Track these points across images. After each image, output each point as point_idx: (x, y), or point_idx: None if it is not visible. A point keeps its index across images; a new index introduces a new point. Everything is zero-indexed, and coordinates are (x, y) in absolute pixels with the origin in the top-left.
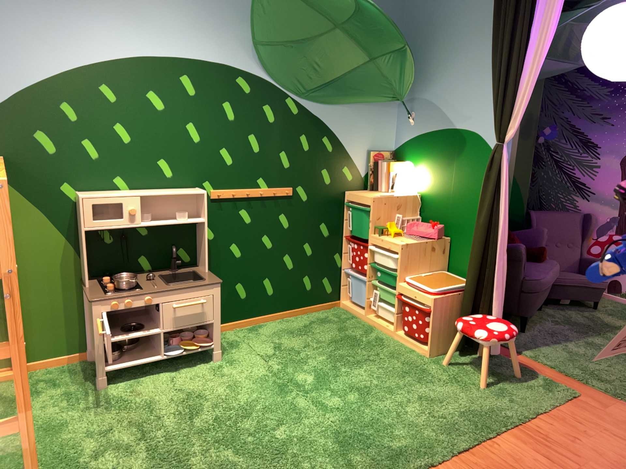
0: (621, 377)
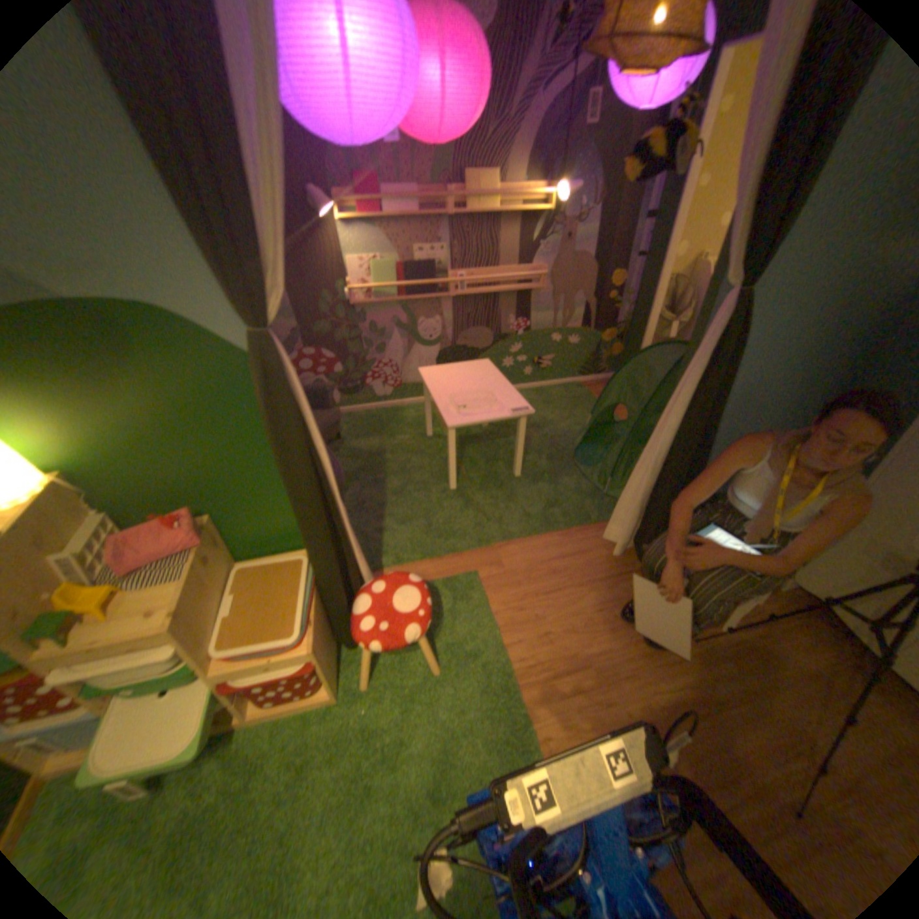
0: (482, 518)
